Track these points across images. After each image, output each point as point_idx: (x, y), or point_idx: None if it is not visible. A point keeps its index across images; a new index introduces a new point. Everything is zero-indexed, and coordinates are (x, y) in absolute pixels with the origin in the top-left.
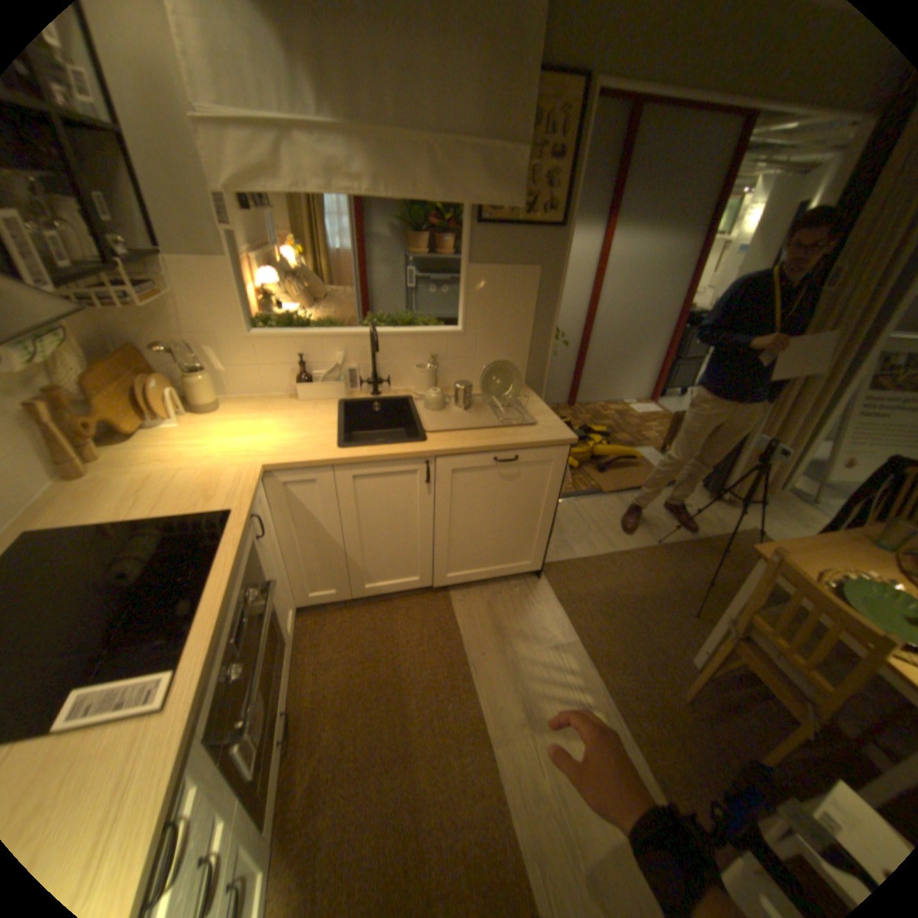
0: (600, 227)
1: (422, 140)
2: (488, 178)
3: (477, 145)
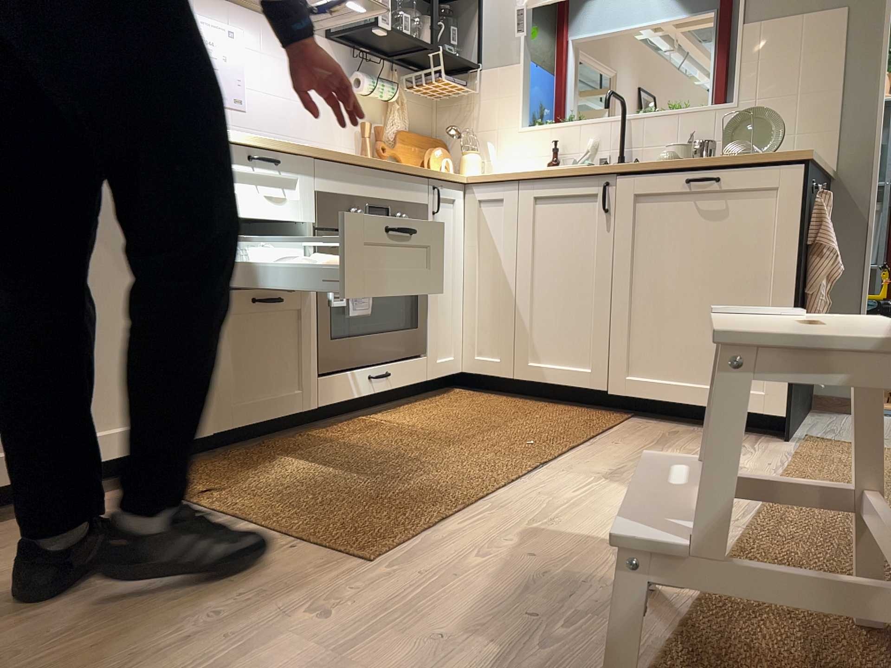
0: None
1: None
2: None
3: None
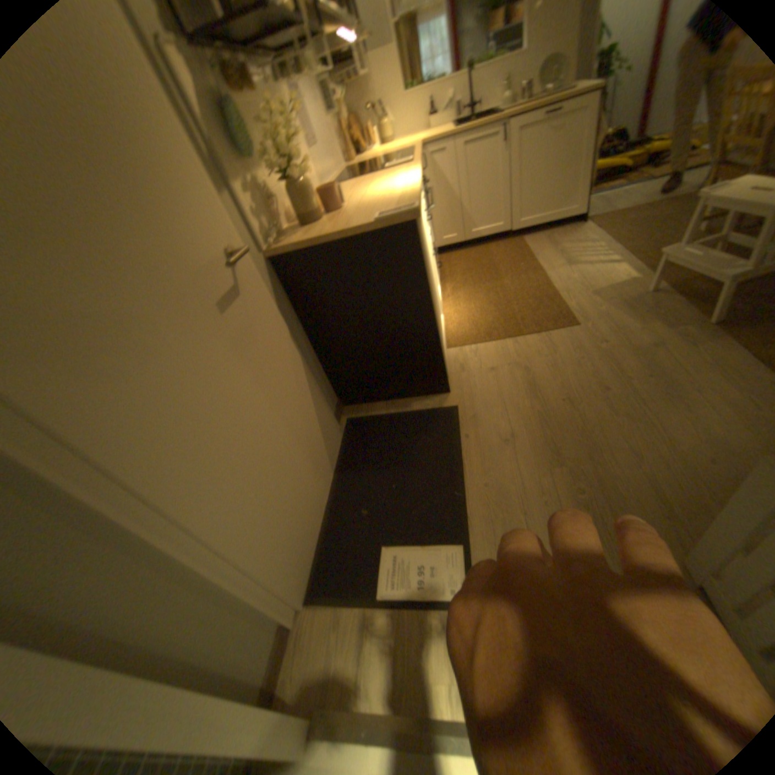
0: None
1: None
2: None
3: None
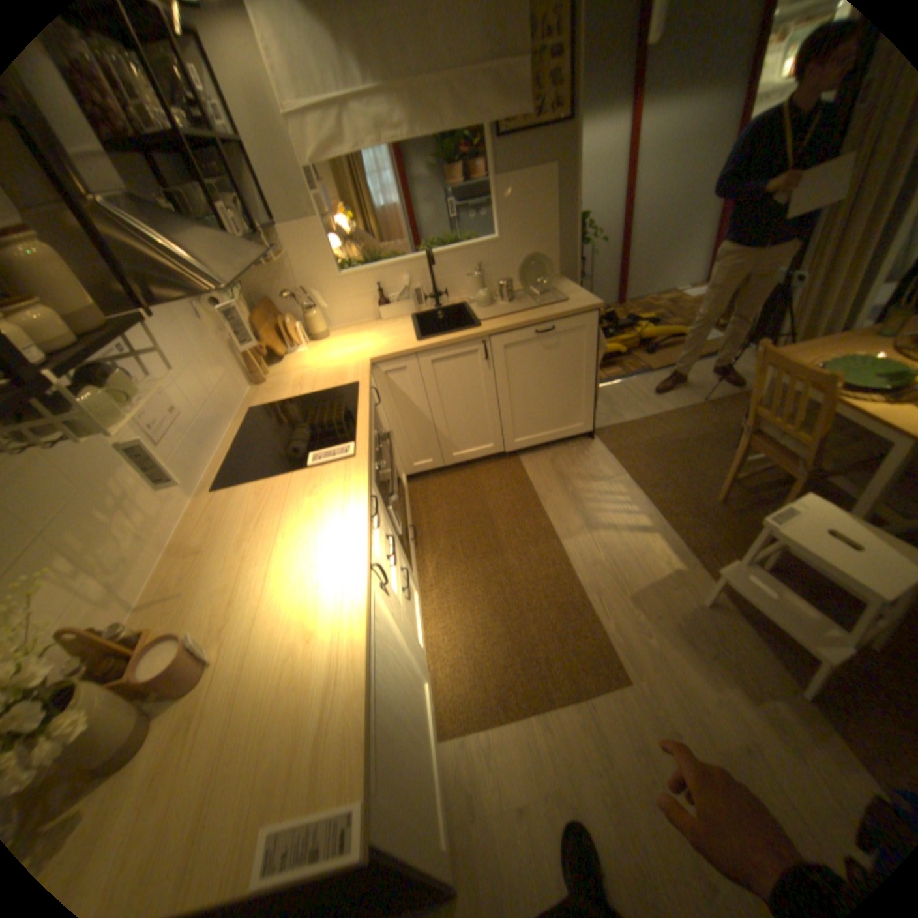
0: (625, 111)
1: (441, 80)
2: (498, 96)
3: (485, 70)
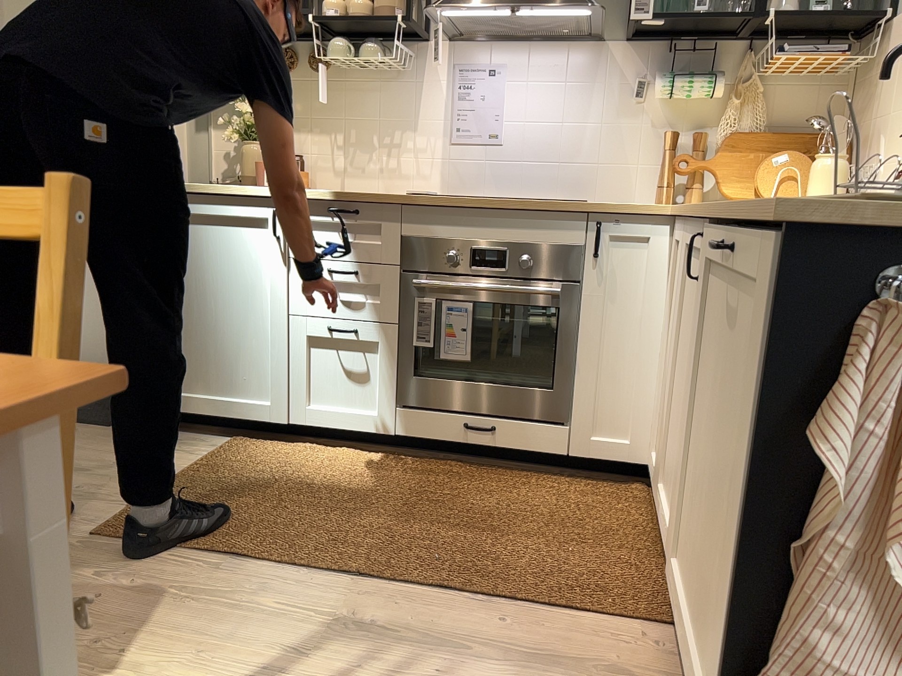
0: None
1: None
2: None
3: None
